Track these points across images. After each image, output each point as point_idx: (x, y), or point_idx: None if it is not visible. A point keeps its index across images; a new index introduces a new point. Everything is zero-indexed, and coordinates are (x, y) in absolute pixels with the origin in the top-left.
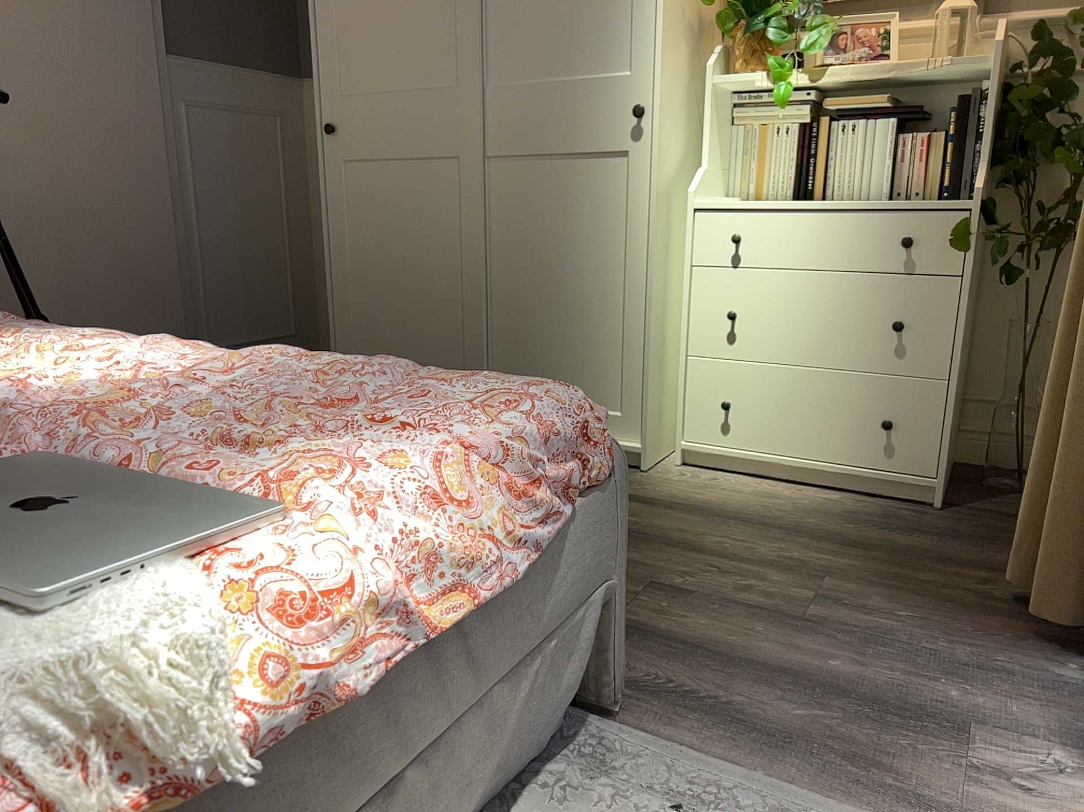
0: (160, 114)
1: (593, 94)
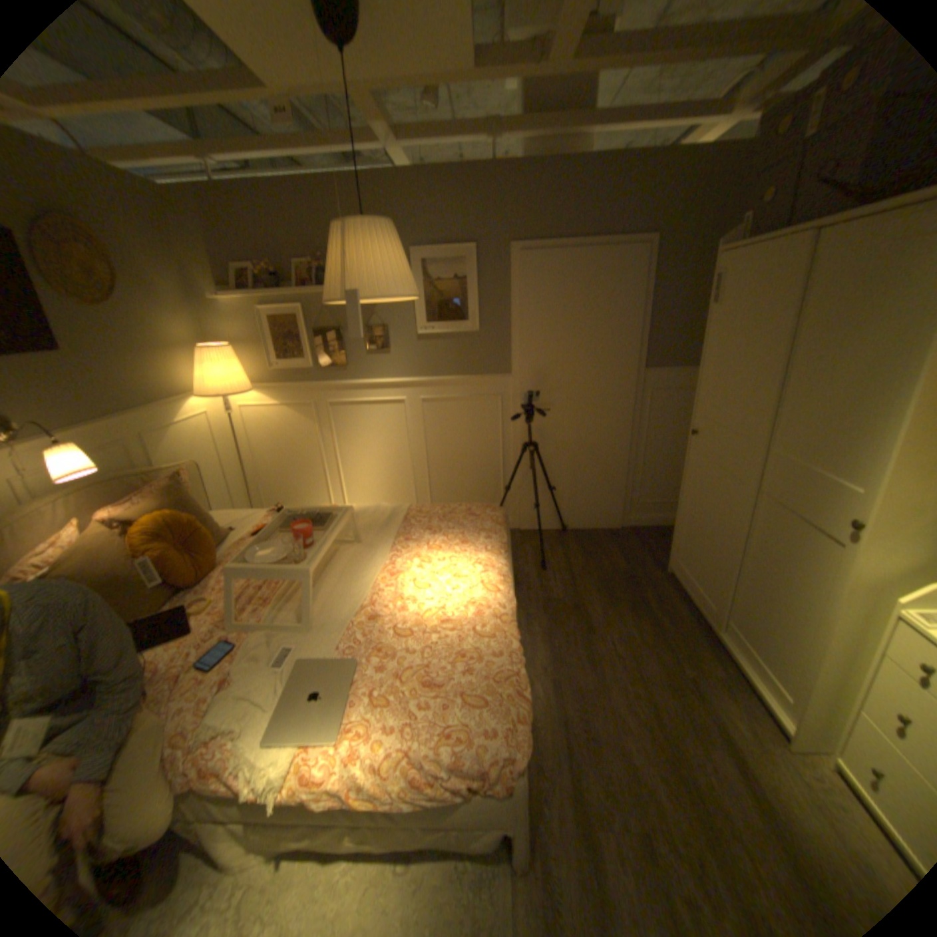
0: (631, 399)
1: (834, 492)
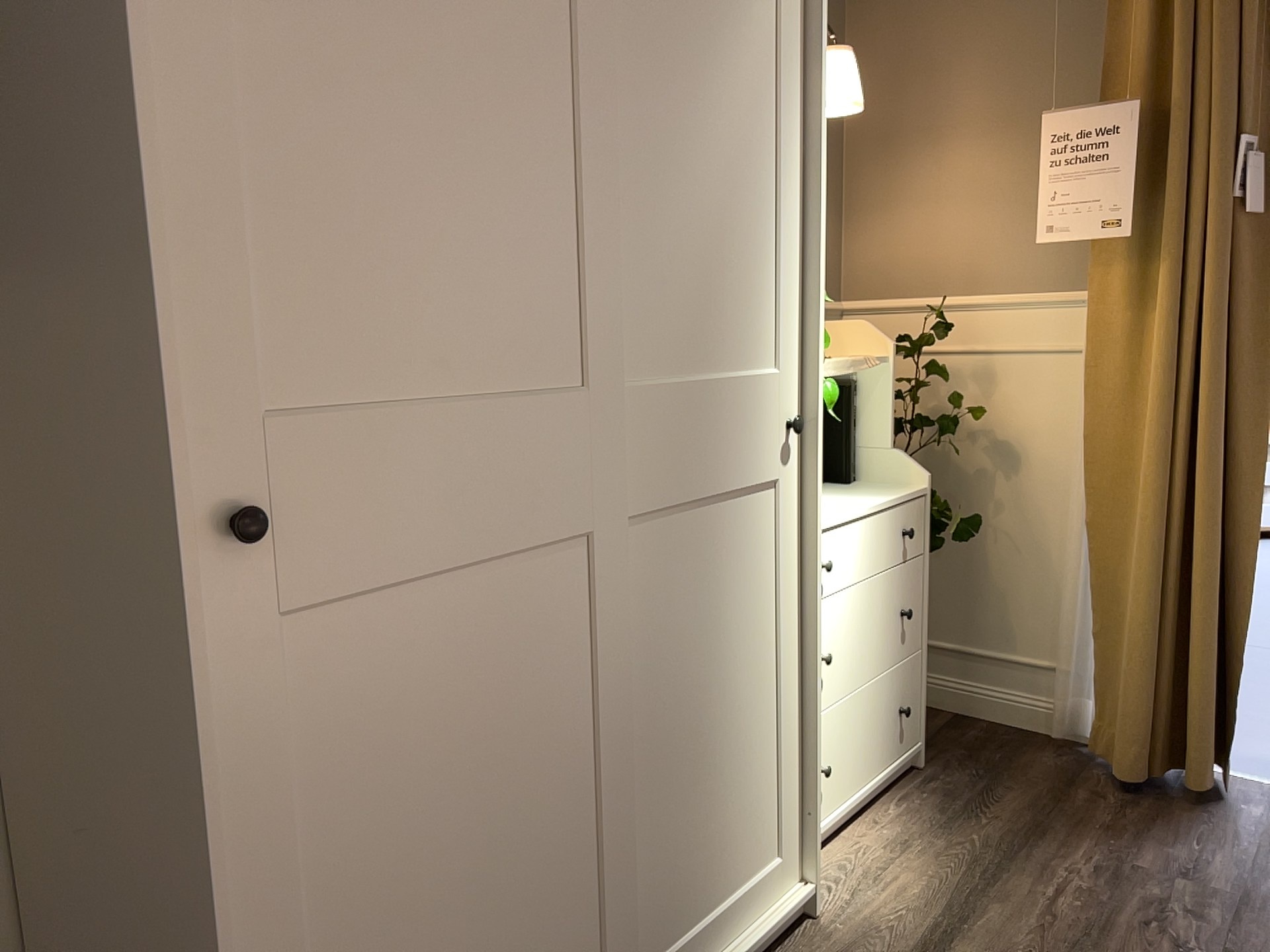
0: None
1: (749, 397)
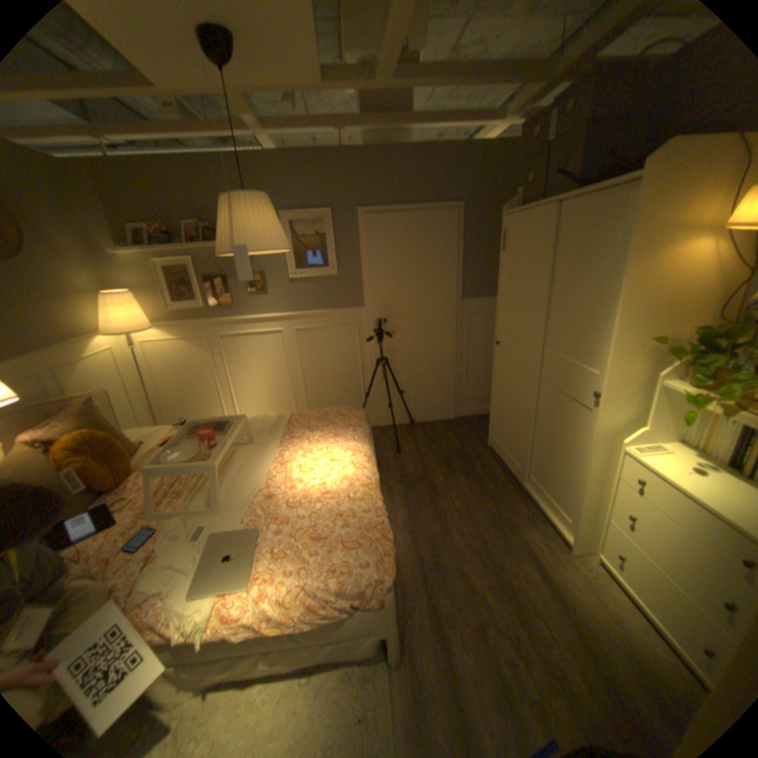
0: (454, 322)
1: (582, 375)
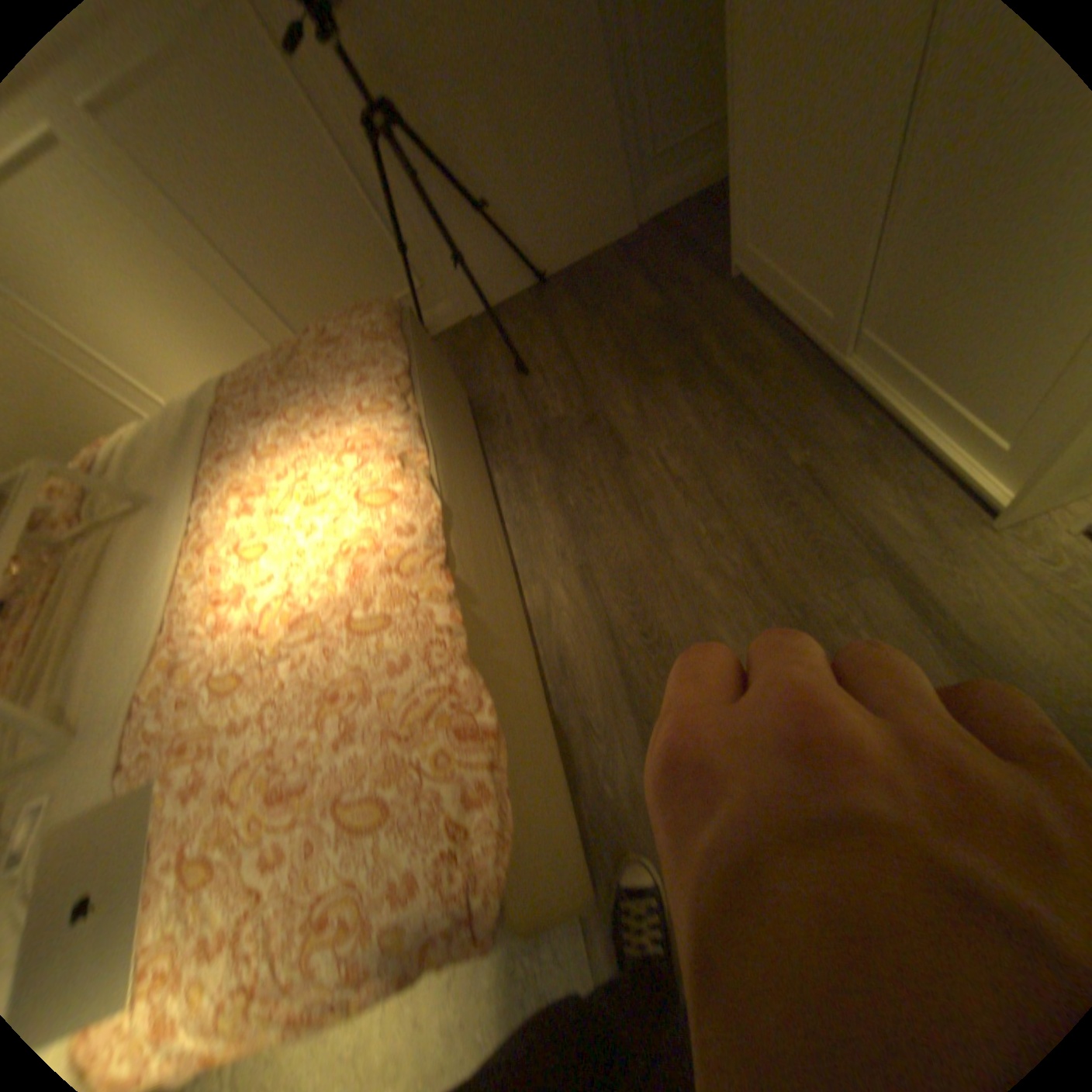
0: None
1: None
